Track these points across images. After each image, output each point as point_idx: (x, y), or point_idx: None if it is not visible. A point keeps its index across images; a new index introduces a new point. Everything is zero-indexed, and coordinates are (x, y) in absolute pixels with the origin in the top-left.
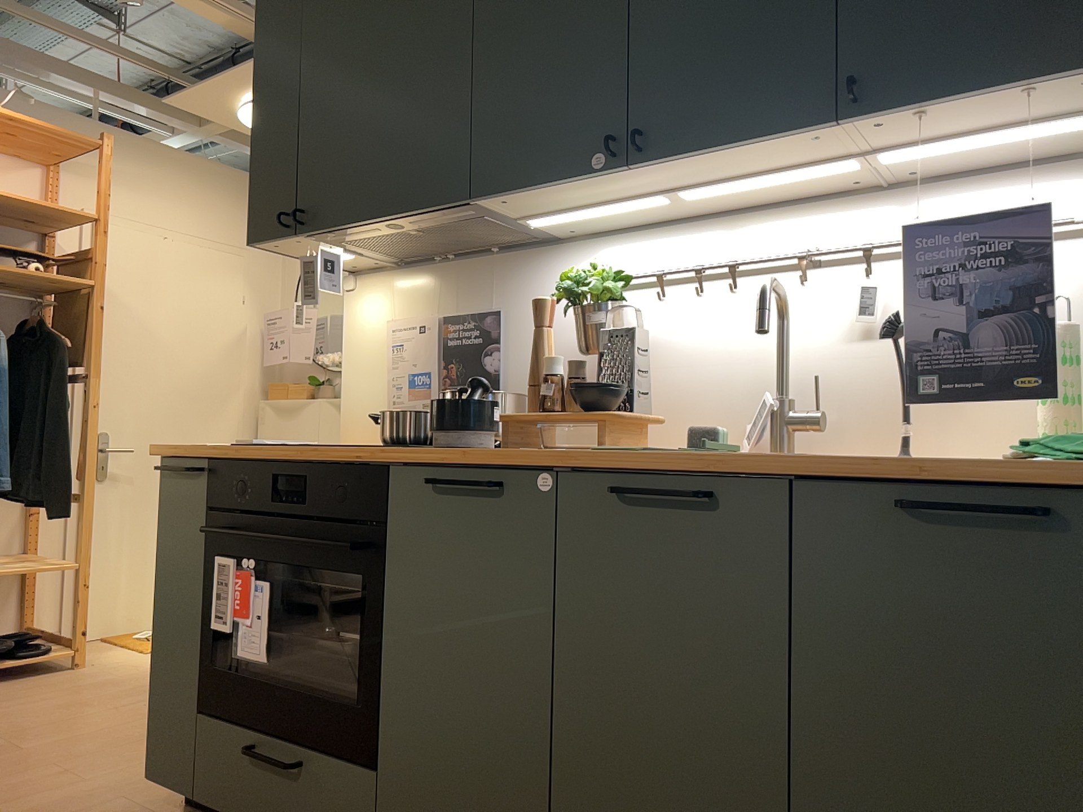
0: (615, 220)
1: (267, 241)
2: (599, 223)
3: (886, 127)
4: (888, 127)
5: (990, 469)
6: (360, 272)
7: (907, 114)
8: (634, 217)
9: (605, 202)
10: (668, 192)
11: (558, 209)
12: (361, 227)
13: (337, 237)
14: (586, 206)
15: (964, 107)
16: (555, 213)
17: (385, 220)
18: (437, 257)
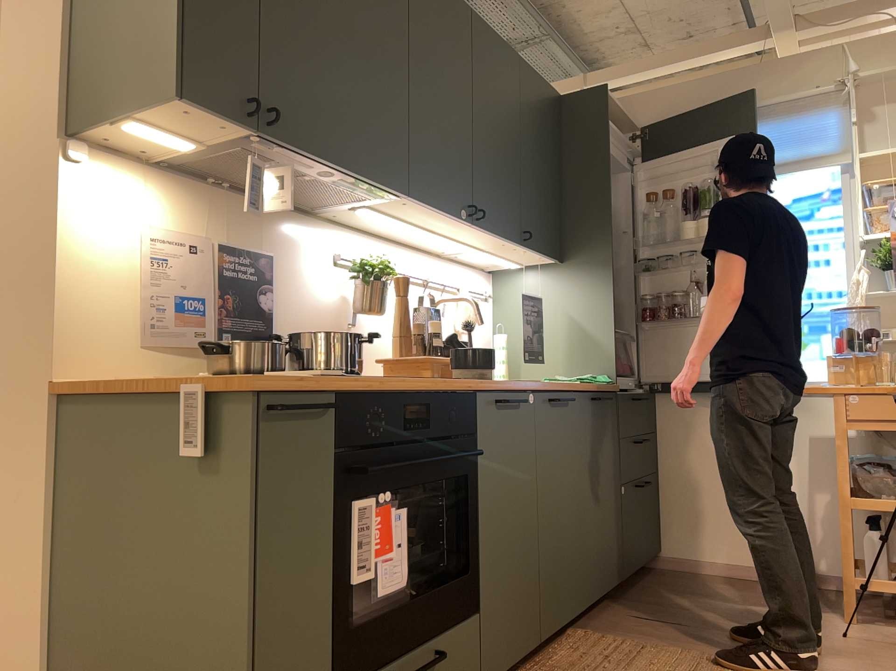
0: (361, 221)
1: (201, 106)
2: (351, 218)
3: (515, 249)
4: (515, 249)
5: (597, 387)
6: (86, 142)
7: (527, 249)
8: (370, 224)
9: (410, 221)
10: (433, 231)
11: (389, 212)
12: (315, 161)
13: (271, 150)
14: (401, 218)
15: (531, 253)
16: (386, 213)
17: (341, 170)
18: (215, 179)
